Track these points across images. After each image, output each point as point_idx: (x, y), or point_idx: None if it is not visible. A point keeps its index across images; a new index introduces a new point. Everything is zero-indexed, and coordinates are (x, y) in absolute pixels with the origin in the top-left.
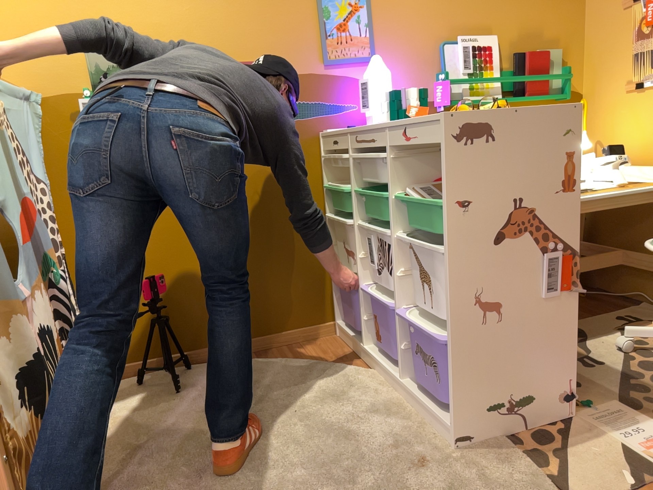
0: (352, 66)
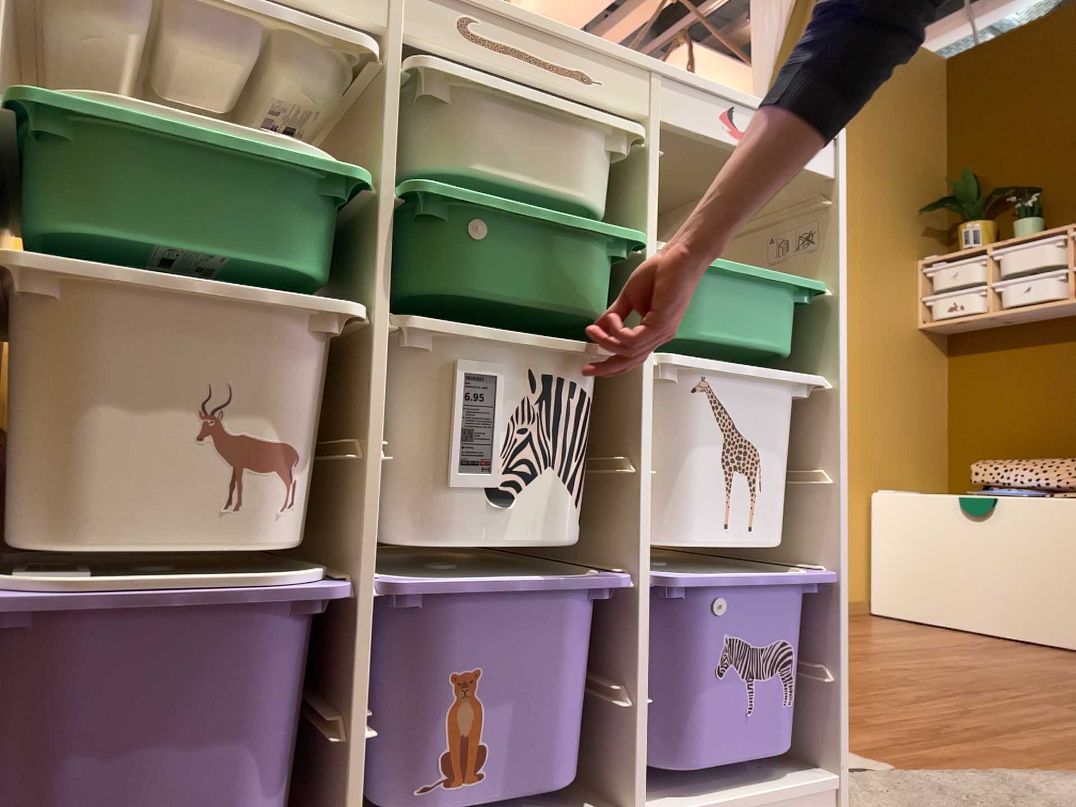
0: None
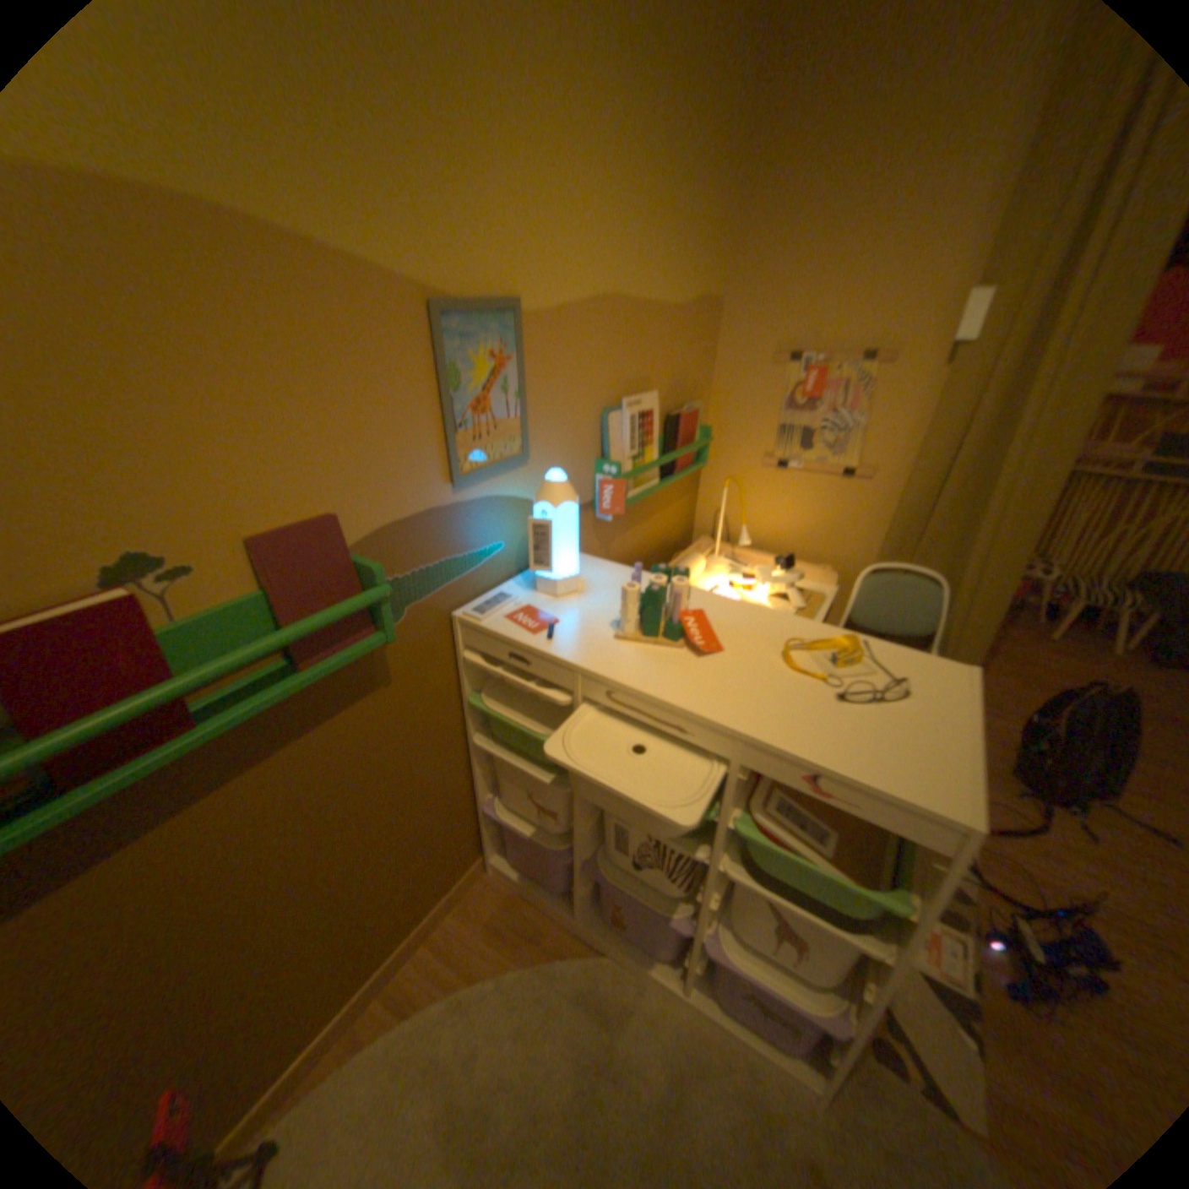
0: (498, 475)
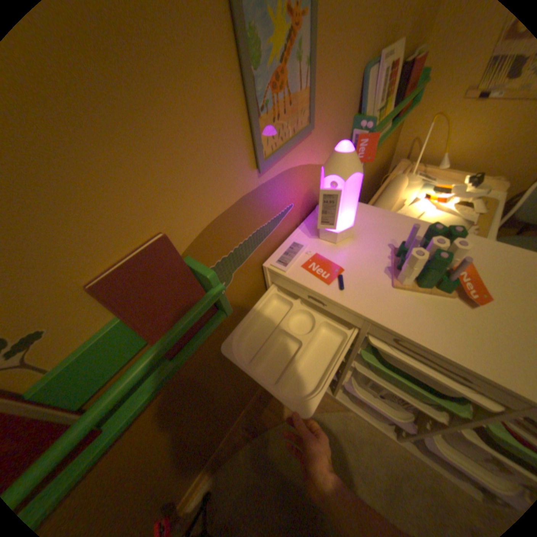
0: (291, 150)
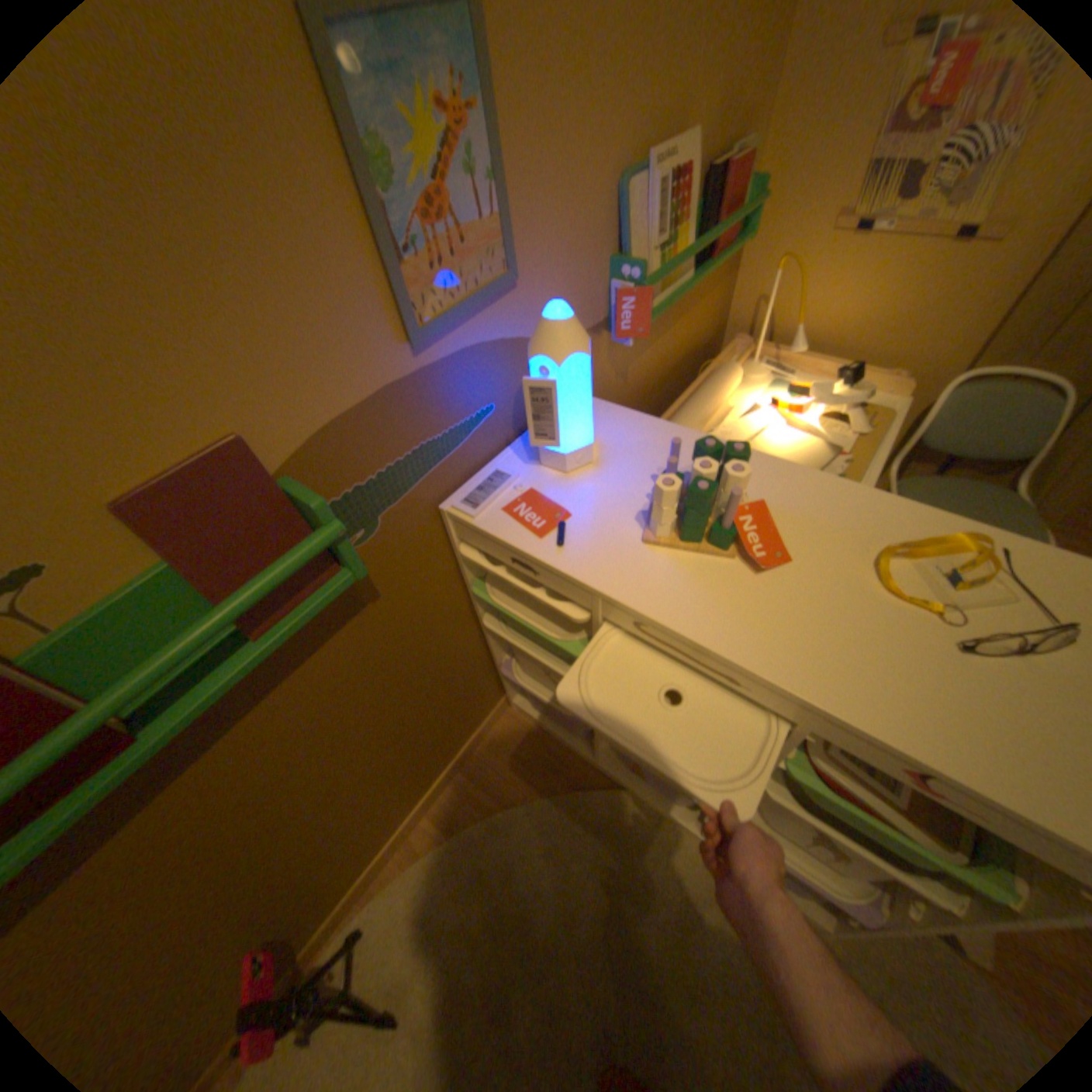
0: (475, 314)
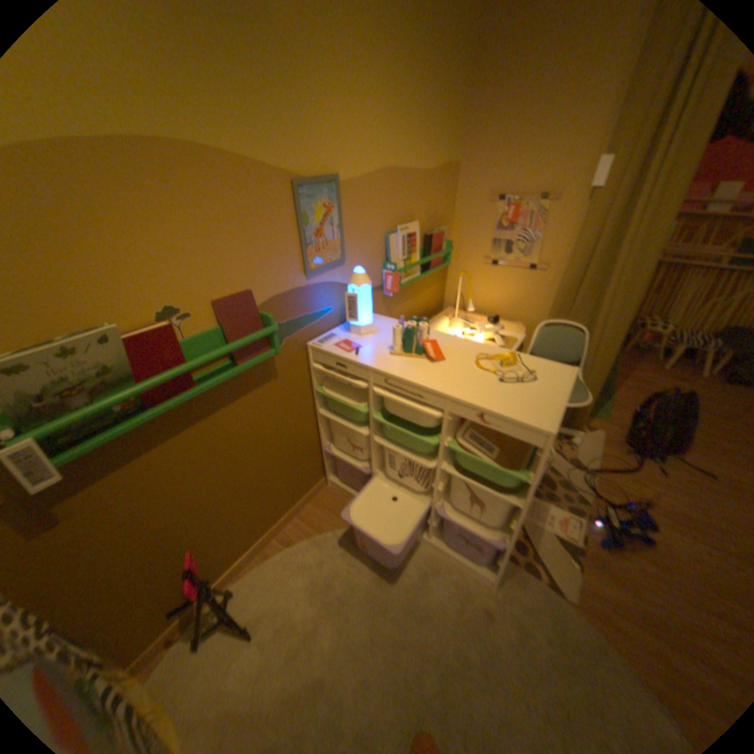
0: (329, 271)
